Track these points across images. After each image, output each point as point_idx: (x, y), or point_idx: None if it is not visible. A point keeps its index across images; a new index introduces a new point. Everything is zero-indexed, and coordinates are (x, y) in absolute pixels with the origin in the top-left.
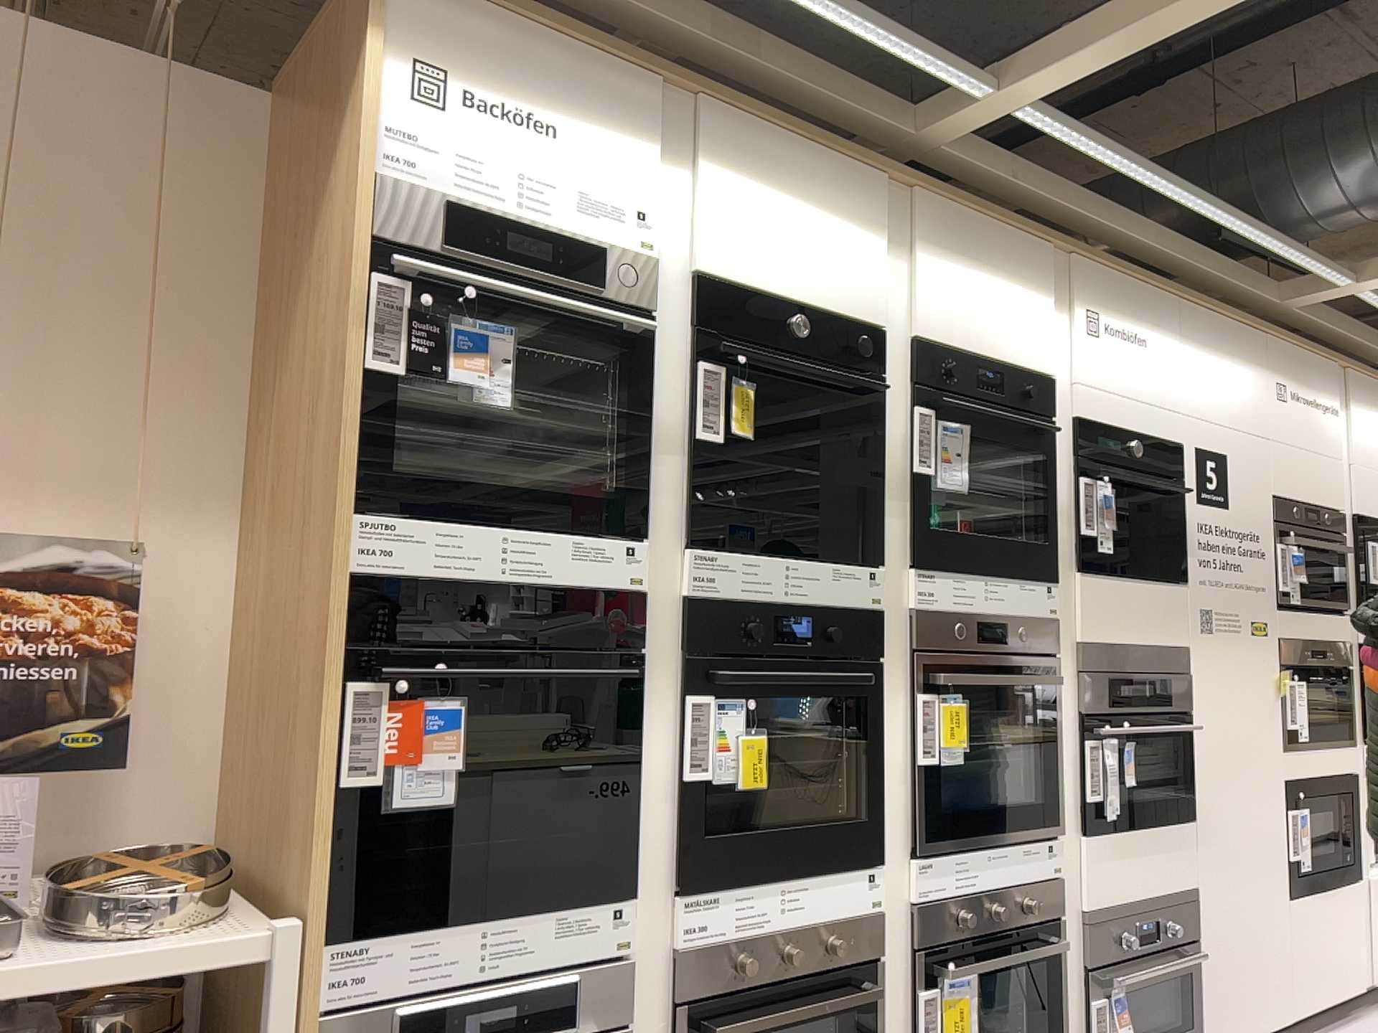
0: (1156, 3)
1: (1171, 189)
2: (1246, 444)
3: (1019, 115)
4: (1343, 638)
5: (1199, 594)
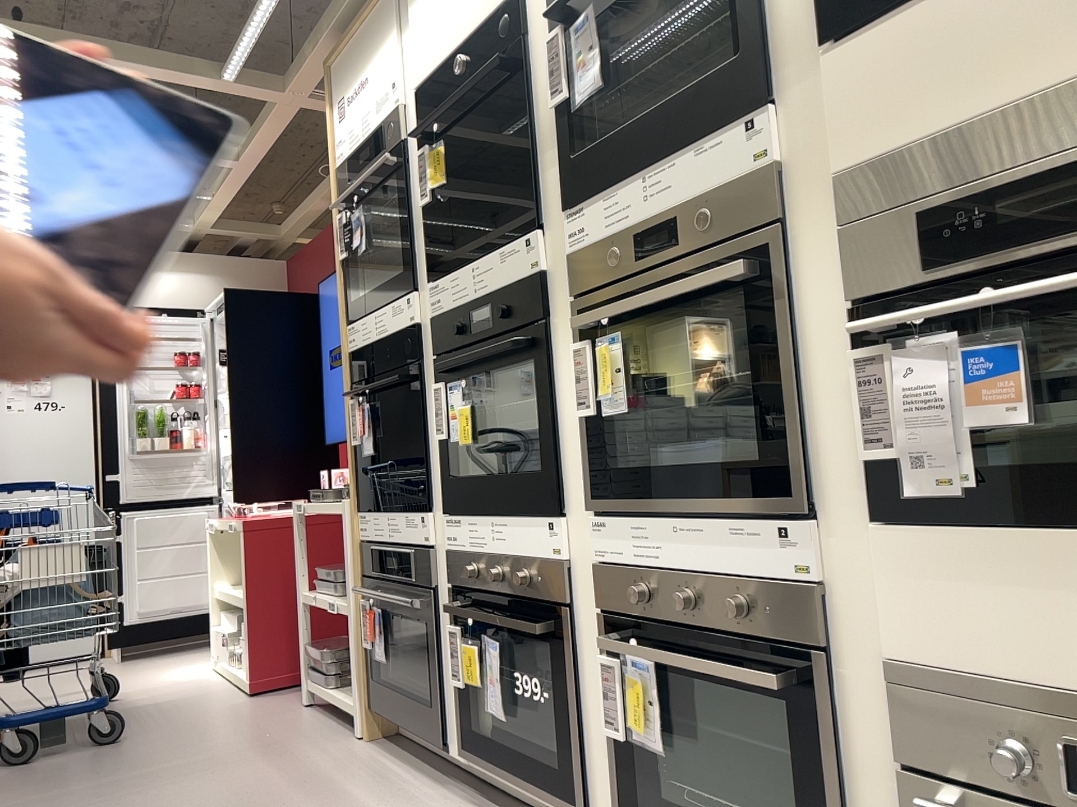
0: None
1: None
2: None
3: None
4: None
5: None
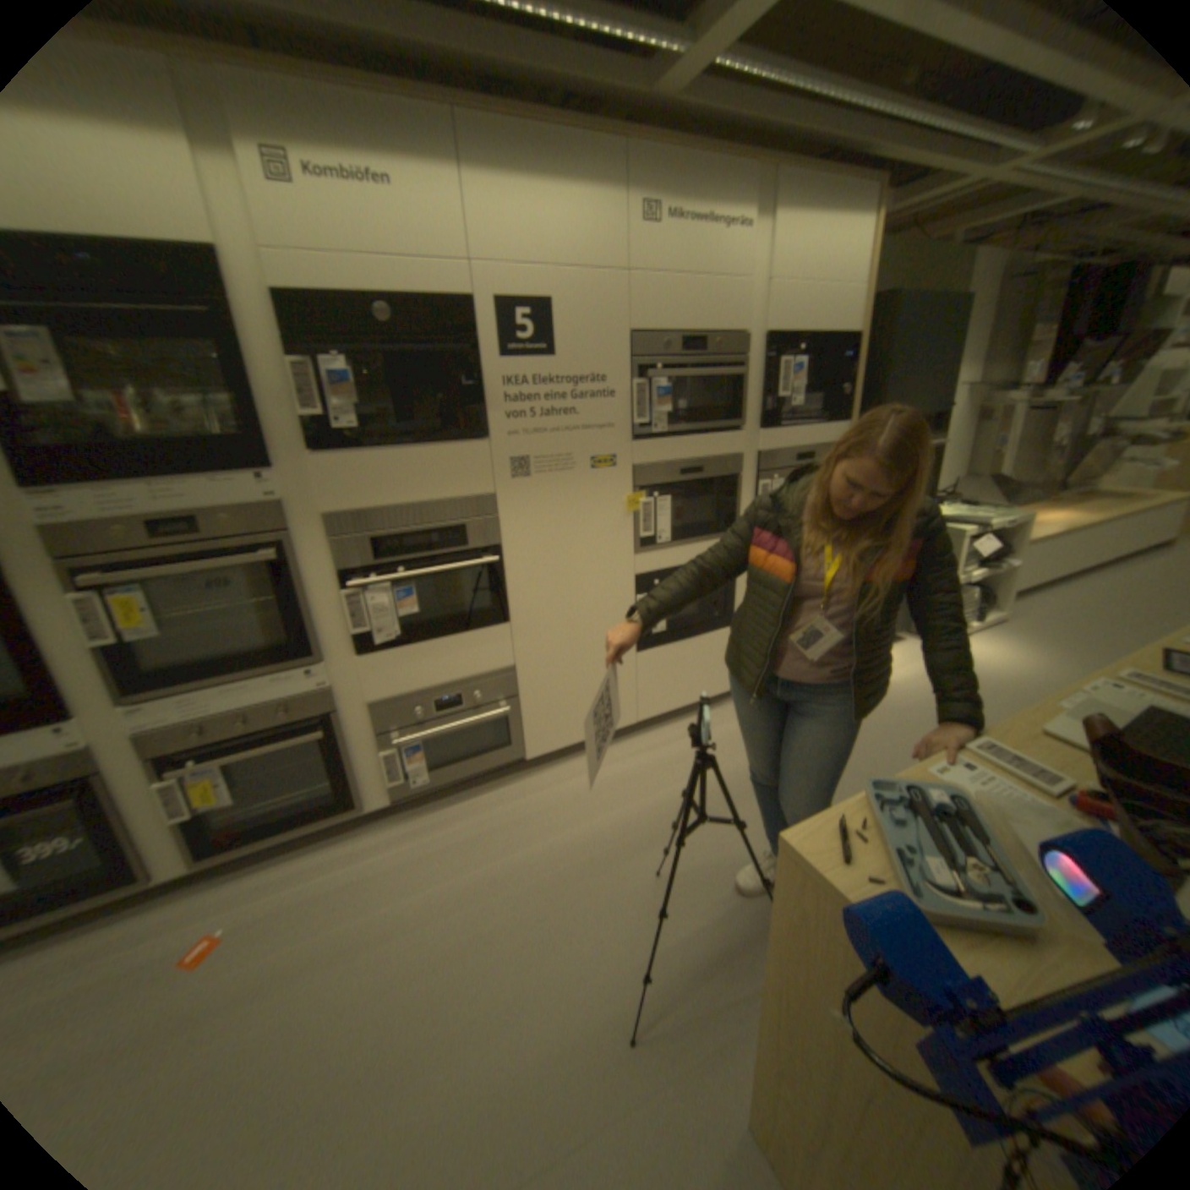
0: None
1: None
2: (589, 281)
3: None
4: (734, 453)
5: (508, 446)
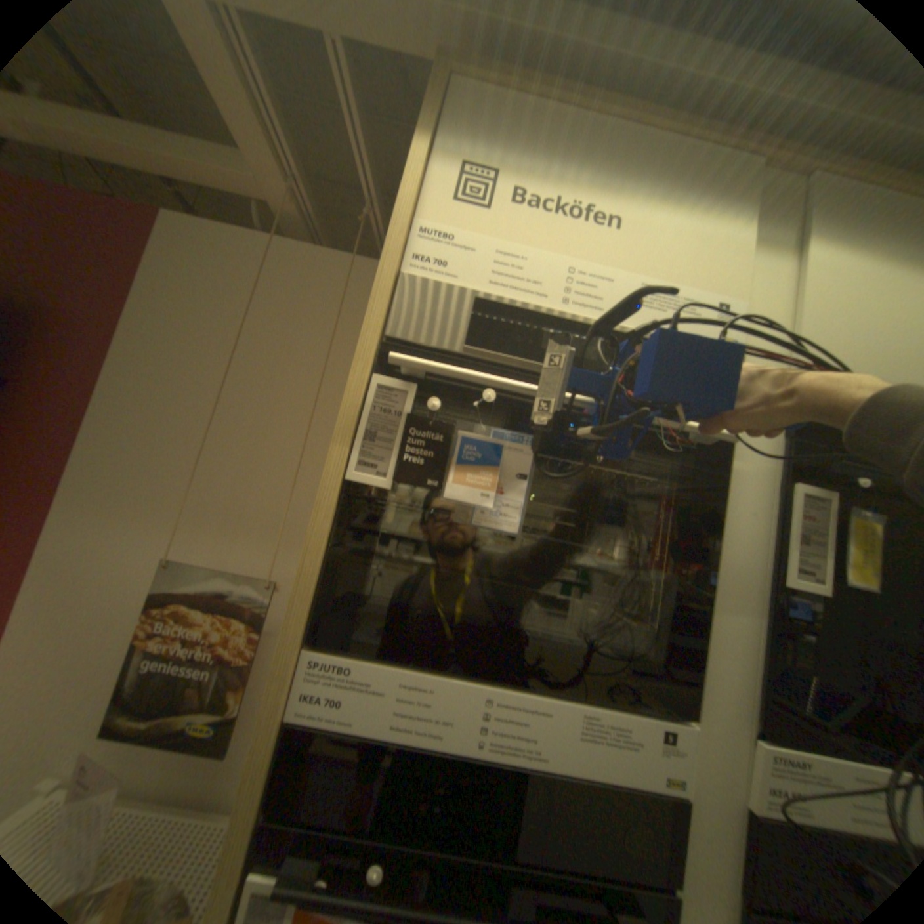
0: None
1: None
2: None
3: None
4: None
5: None
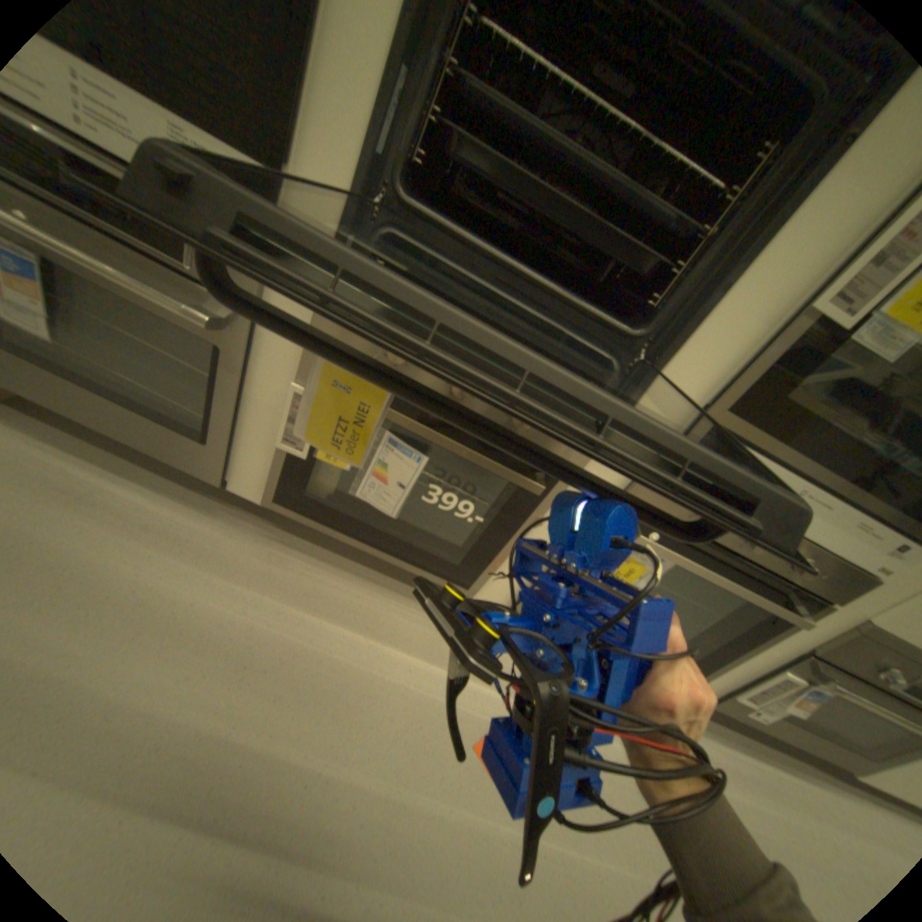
0: None
1: None
2: None
3: None
4: None
5: None
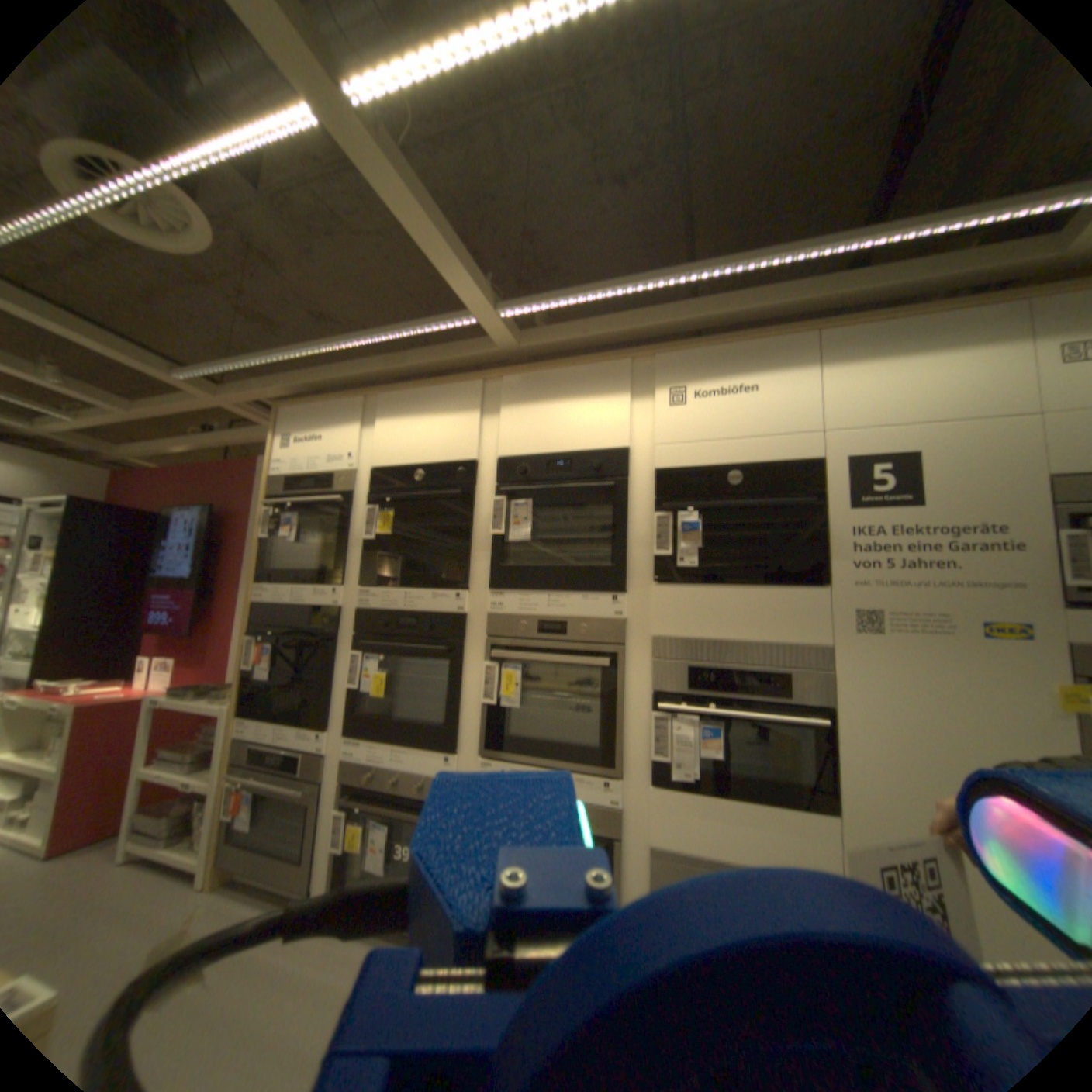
0: (415, 234)
1: (675, 272)
2: (977, 426)
3: (512, 308)
4: None
5: (856, 593)
